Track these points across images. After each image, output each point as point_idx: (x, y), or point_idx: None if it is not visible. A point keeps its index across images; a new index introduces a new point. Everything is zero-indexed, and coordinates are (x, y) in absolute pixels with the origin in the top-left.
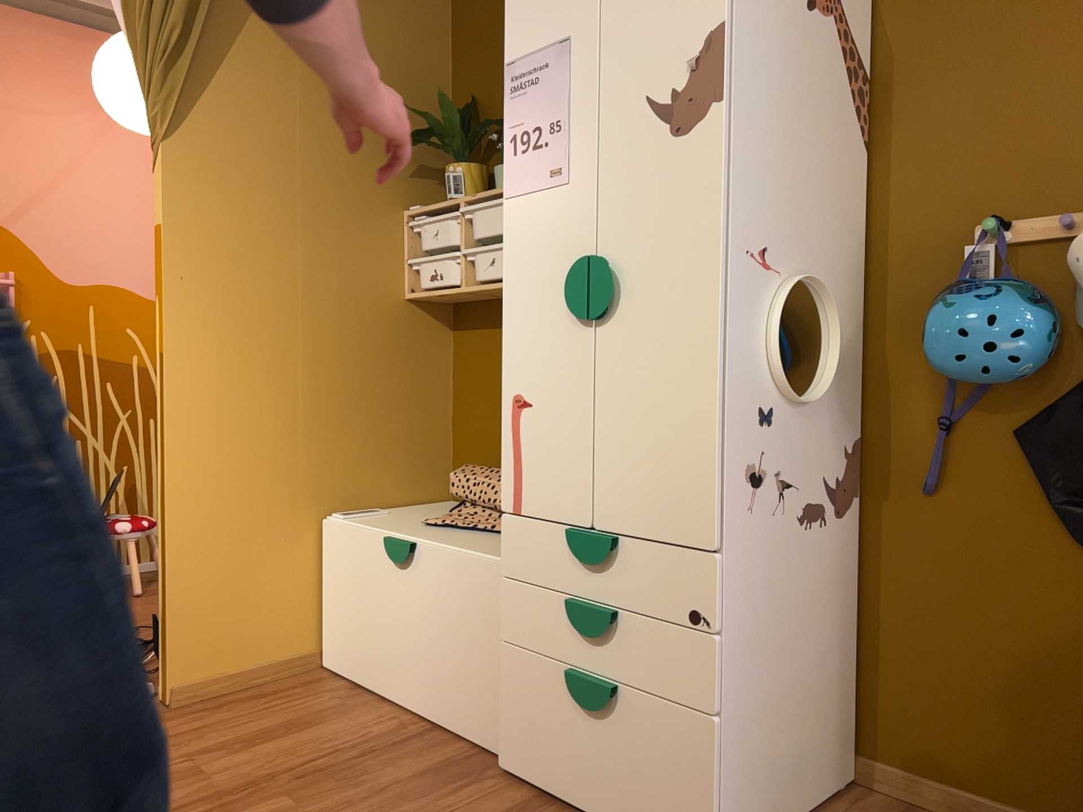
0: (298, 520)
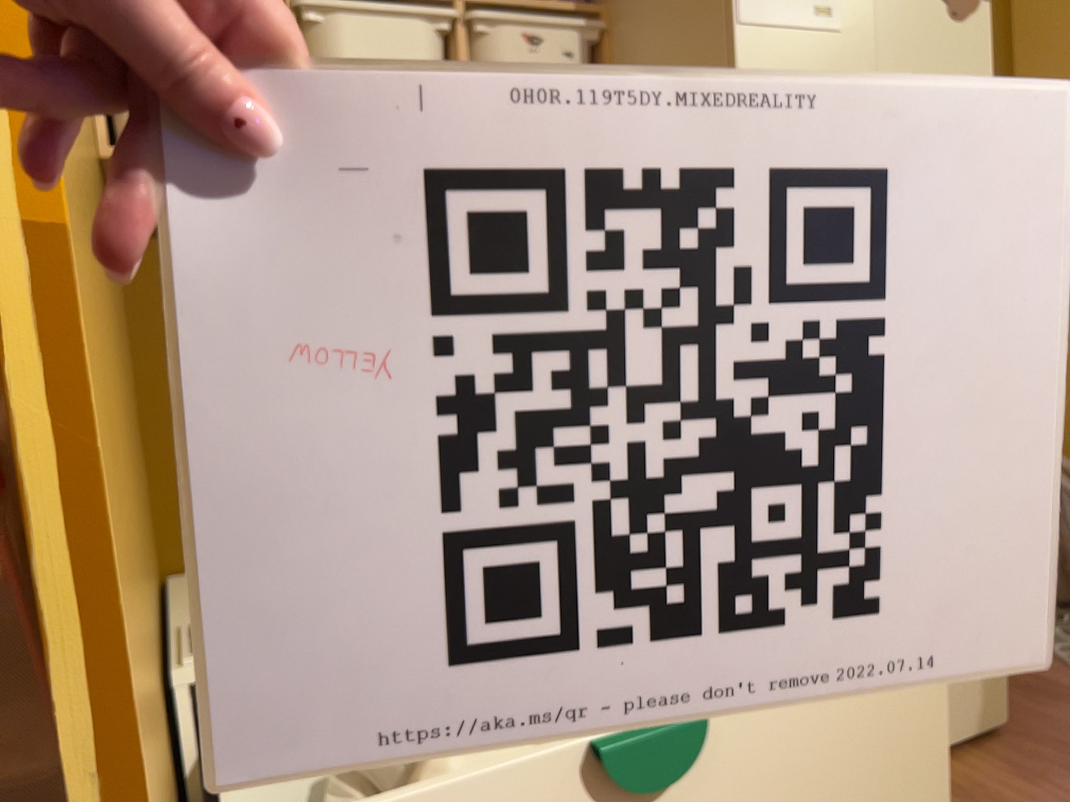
0: (158, 714)
